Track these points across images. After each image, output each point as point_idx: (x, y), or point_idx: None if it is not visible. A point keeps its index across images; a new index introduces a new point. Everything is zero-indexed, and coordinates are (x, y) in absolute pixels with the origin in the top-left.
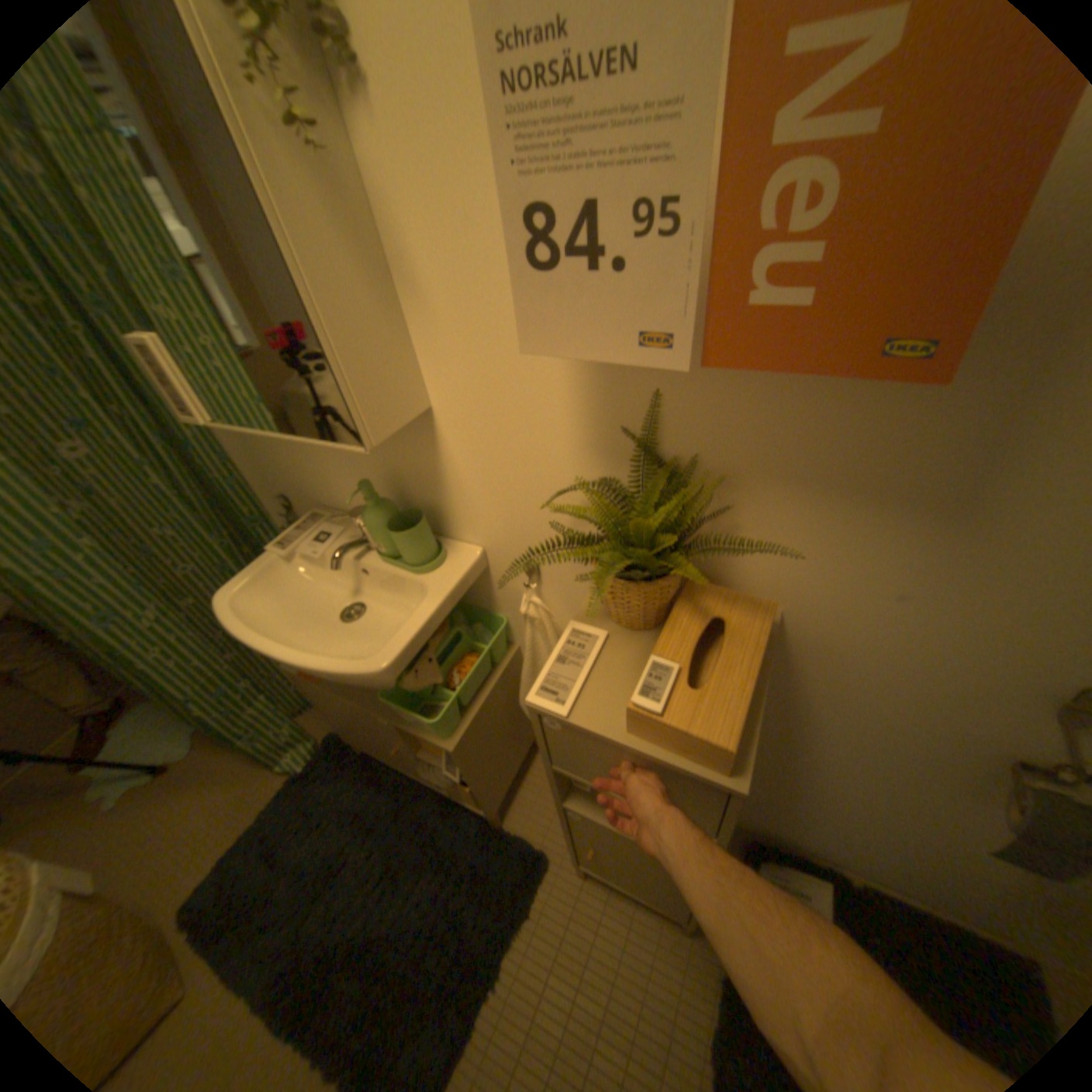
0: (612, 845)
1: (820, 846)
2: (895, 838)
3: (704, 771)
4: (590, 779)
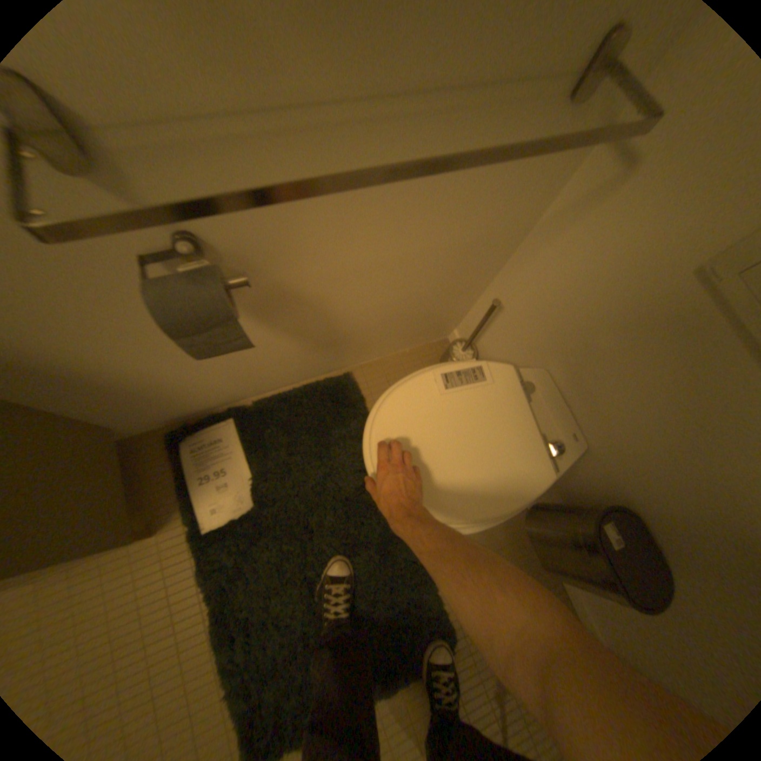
0: None
1: (204, 402)
2: (218, 369)
3: None
4: None
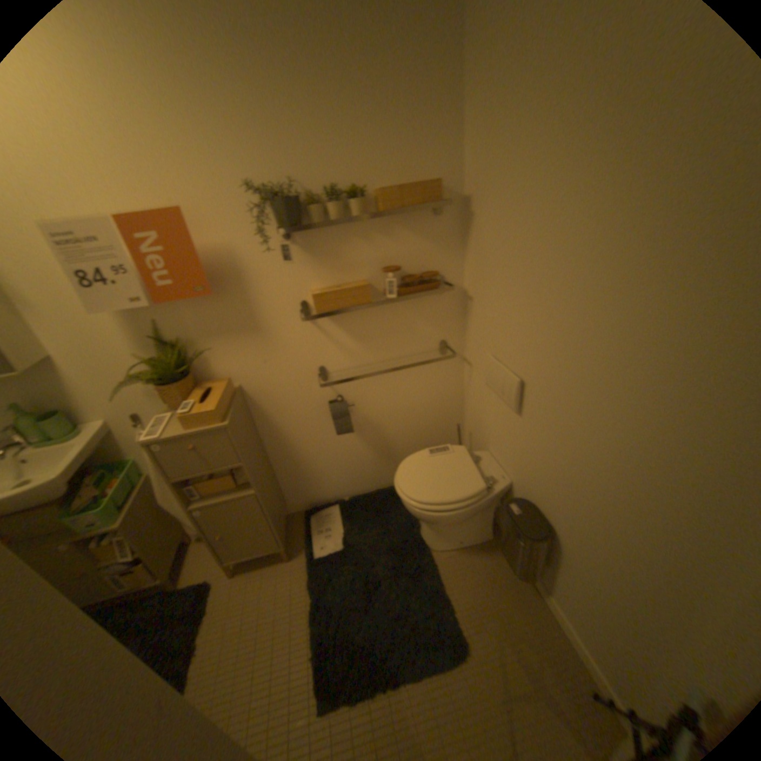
0: (221, 518)
1: (327, 493)
2: (338, 465)
3: (214, 426)
4: (188, 473)
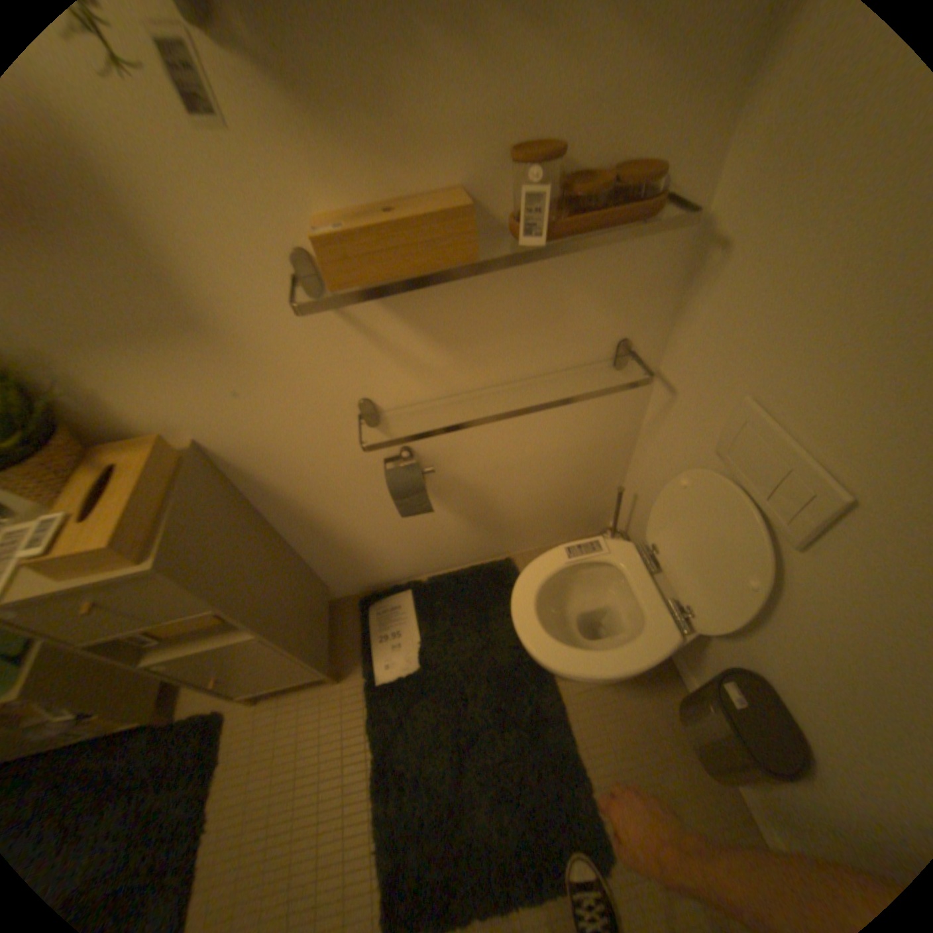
0: (203, 667)
1: (390, 573)
2: (406, 541)
3: (113, 574)
4: (100, 635)
